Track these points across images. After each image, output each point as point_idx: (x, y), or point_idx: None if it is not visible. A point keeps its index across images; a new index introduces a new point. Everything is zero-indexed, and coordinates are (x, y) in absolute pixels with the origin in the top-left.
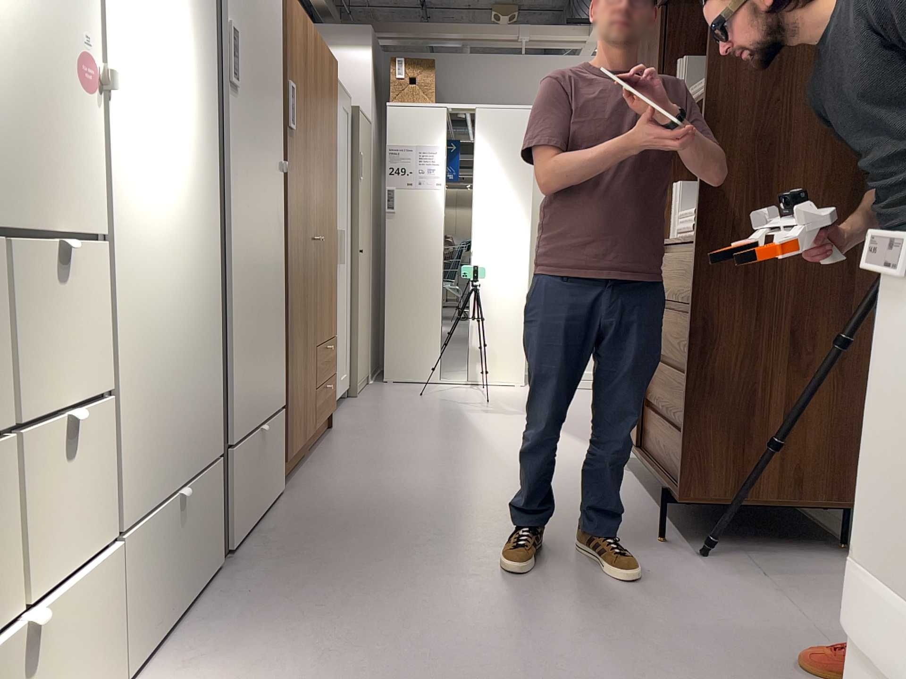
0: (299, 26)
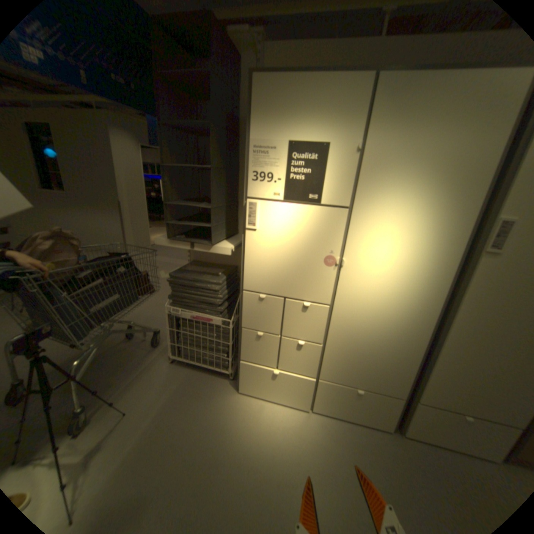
0: None
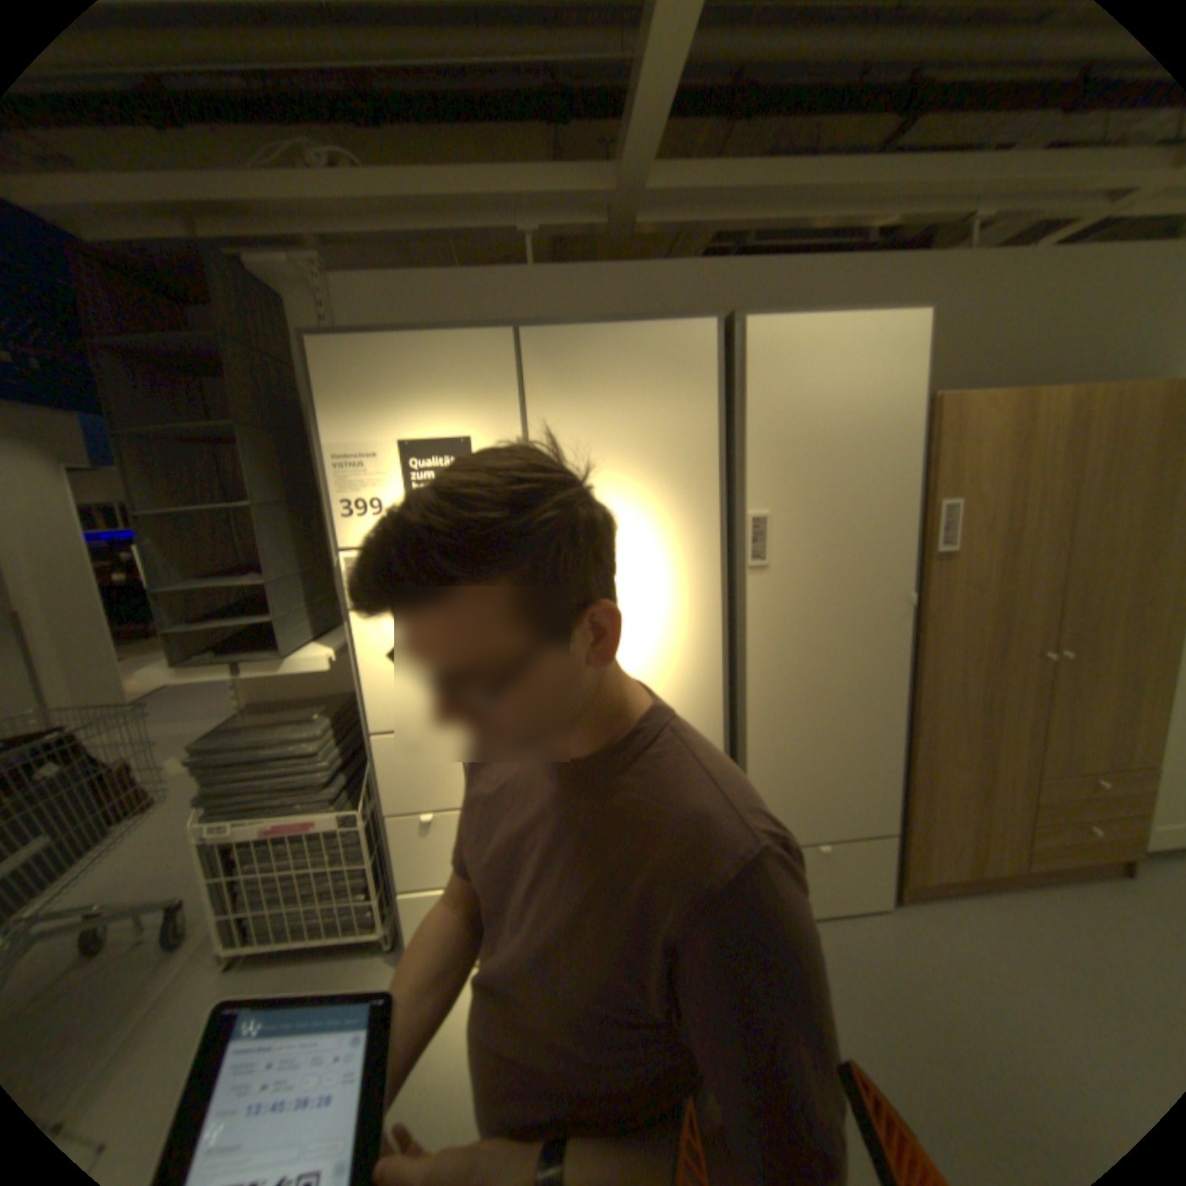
0: (994, 419)
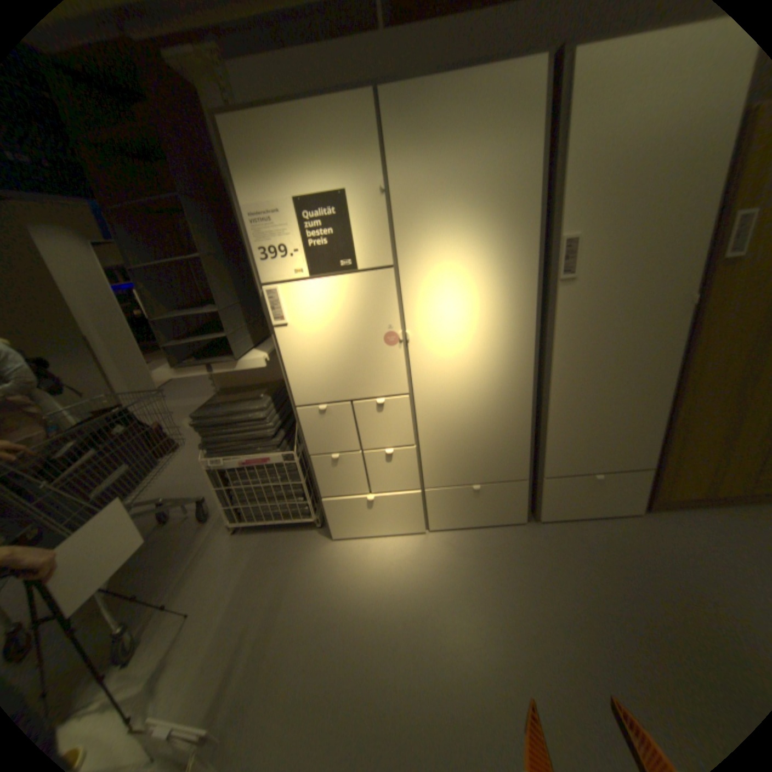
0: None
